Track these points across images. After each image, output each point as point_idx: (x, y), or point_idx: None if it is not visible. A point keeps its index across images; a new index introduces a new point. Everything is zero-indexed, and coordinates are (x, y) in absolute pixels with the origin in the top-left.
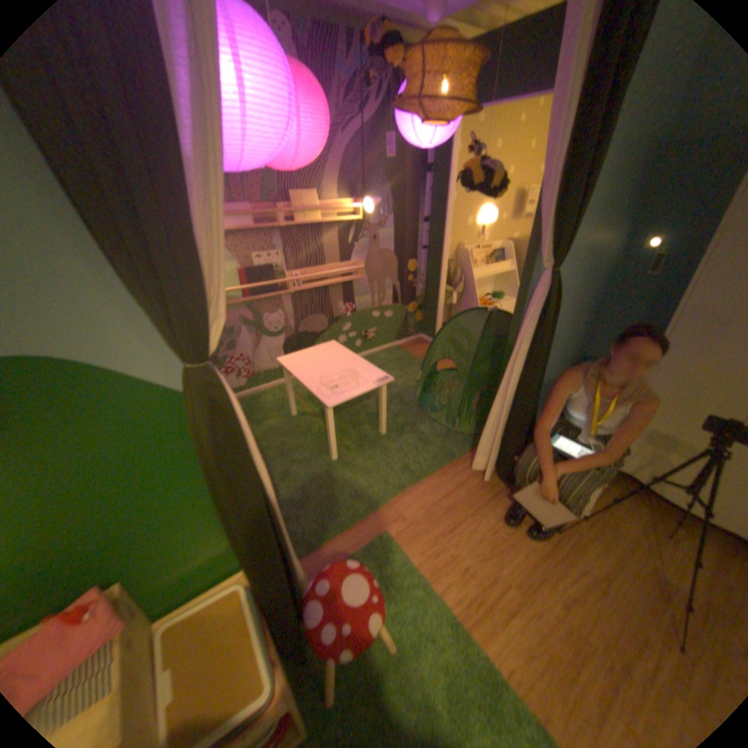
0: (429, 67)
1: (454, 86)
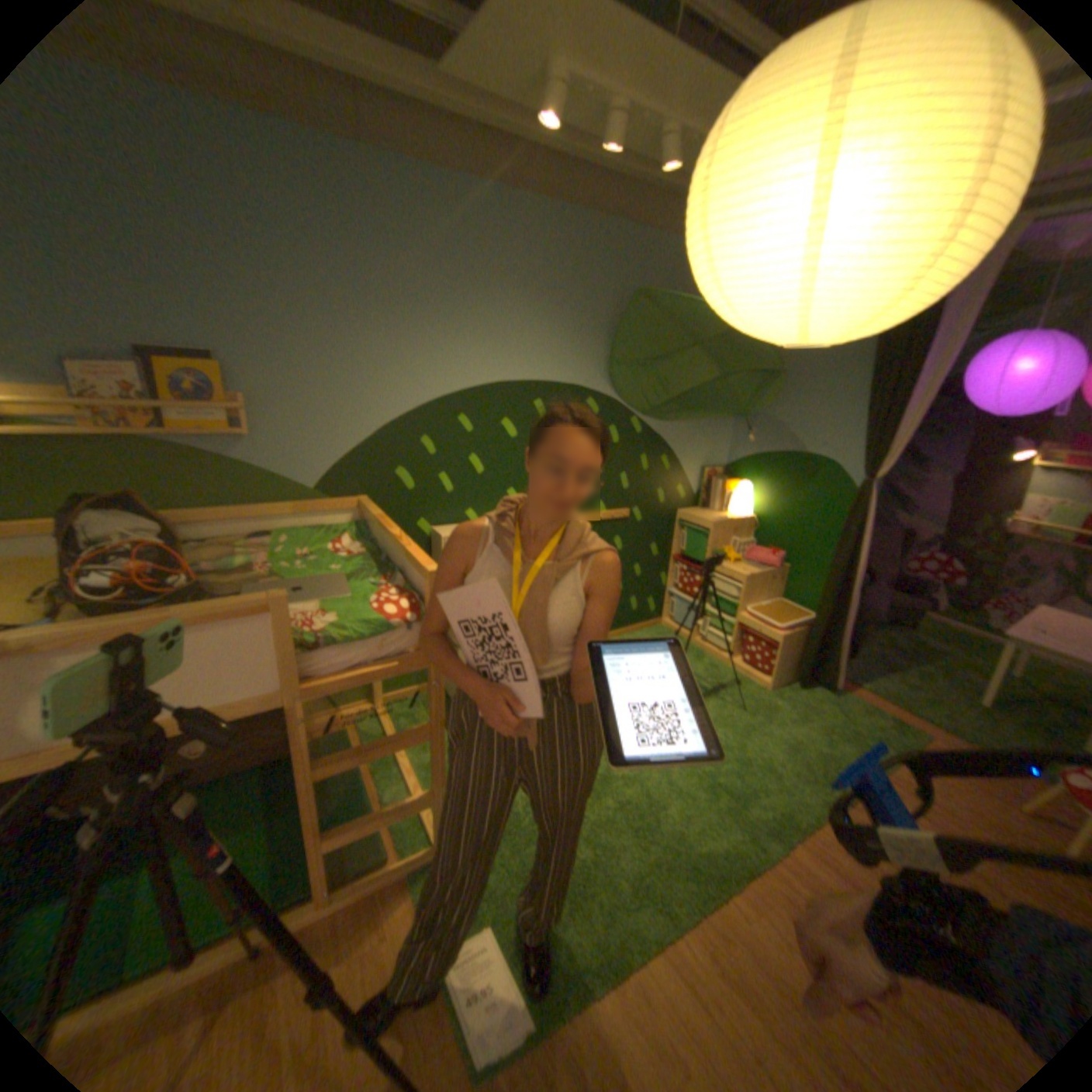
0: None
1: None
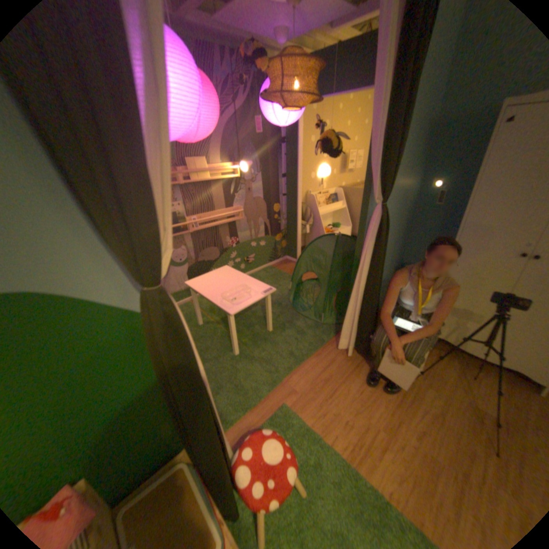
0: (286, 72)
1: (304, 84)
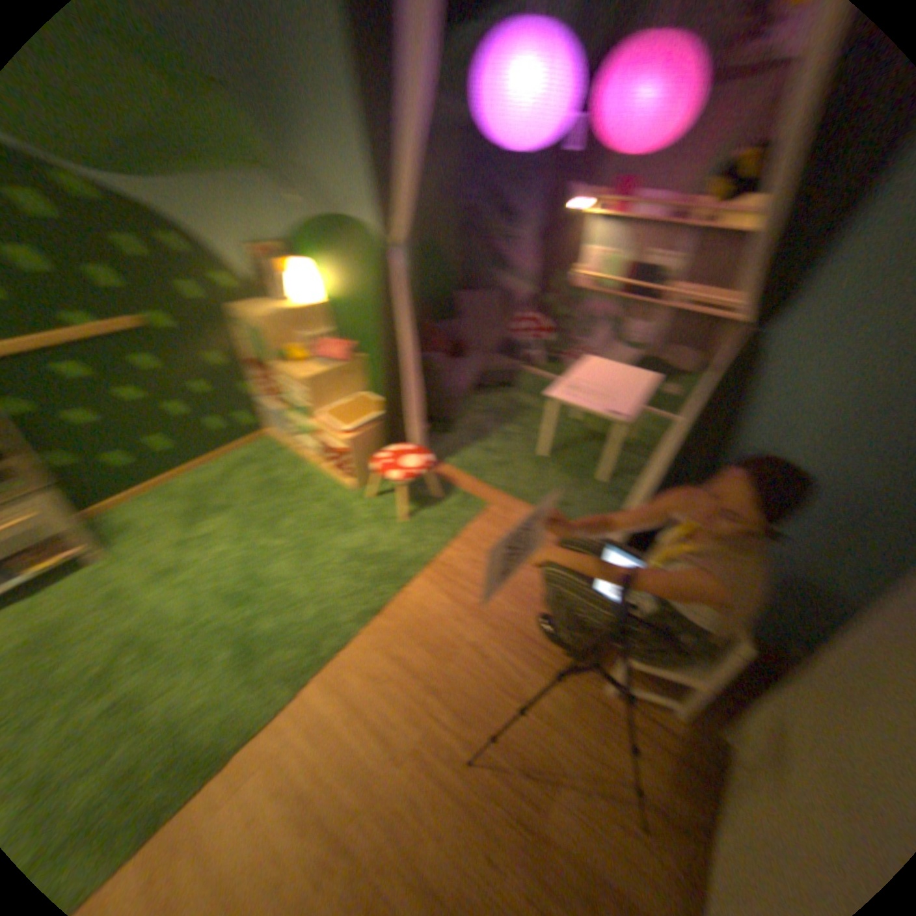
0: None
1: None
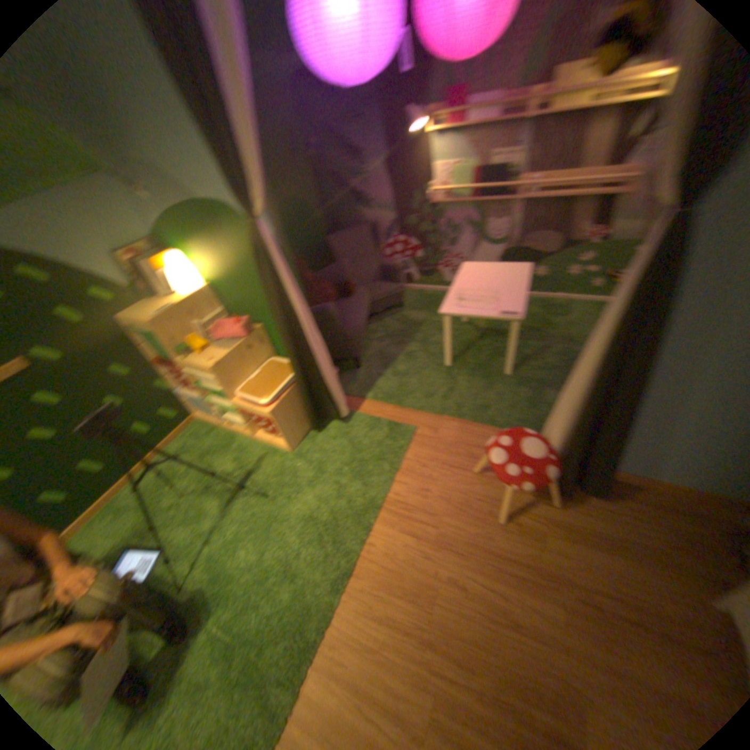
0: None
1: None
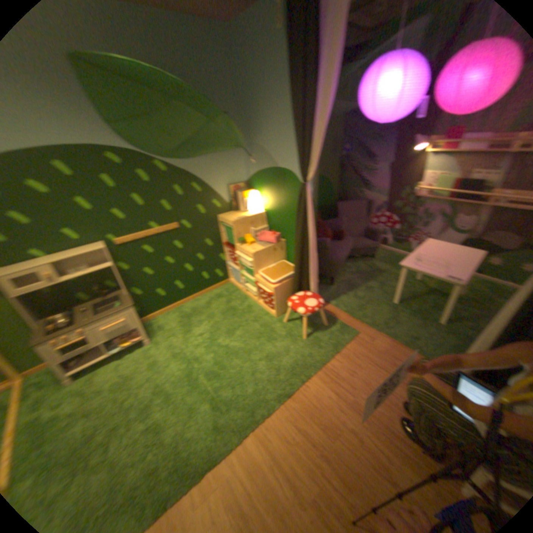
0: None
1: None
